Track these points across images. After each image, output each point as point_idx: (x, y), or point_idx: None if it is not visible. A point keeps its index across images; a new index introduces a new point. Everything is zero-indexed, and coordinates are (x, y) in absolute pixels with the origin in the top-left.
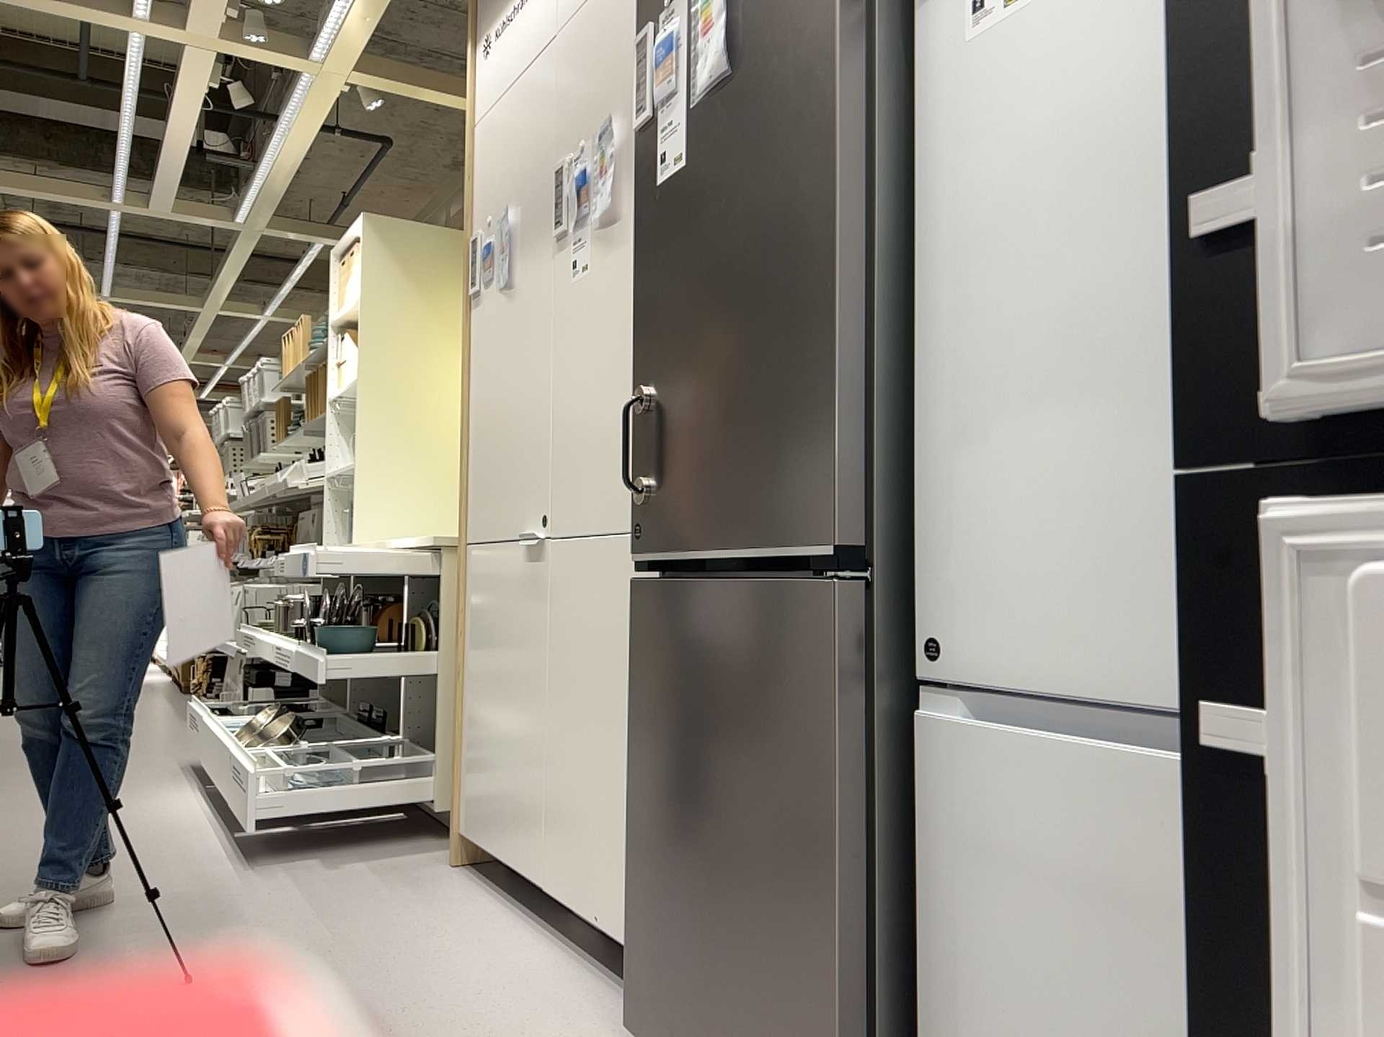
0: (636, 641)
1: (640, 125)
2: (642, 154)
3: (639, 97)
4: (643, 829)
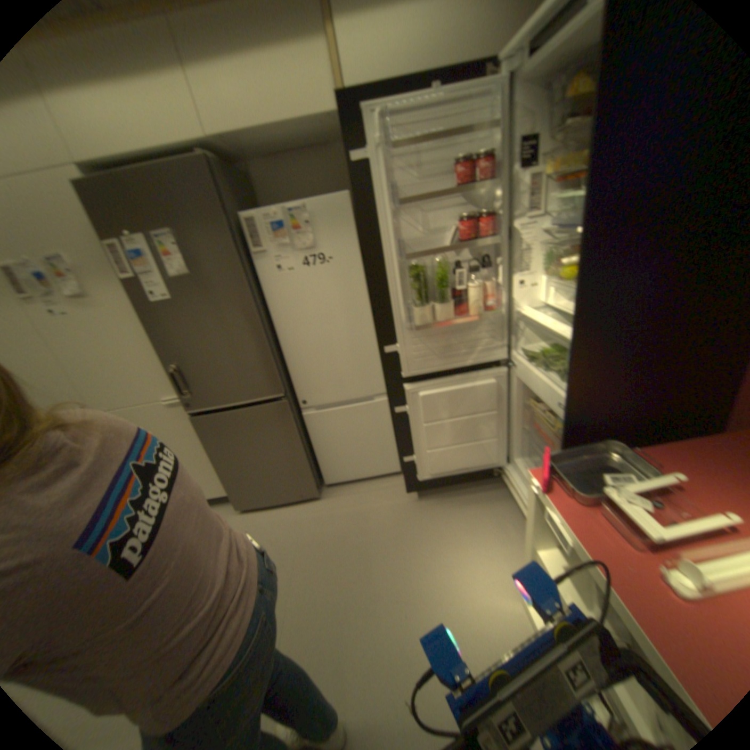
0: (197, 431)
1: (120, 276)
2: (125, 287)
3: (114, 266)
4: (221, 470)
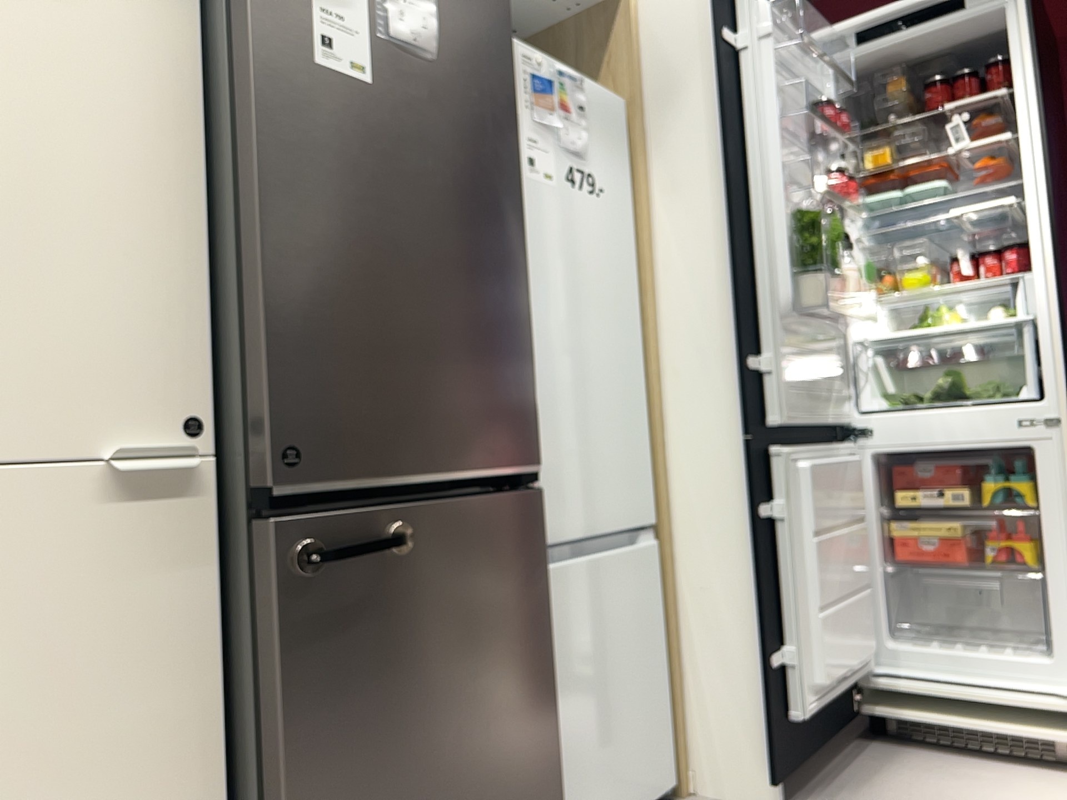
0: (291, 593)
1: None
2: None
3: None
4: None
